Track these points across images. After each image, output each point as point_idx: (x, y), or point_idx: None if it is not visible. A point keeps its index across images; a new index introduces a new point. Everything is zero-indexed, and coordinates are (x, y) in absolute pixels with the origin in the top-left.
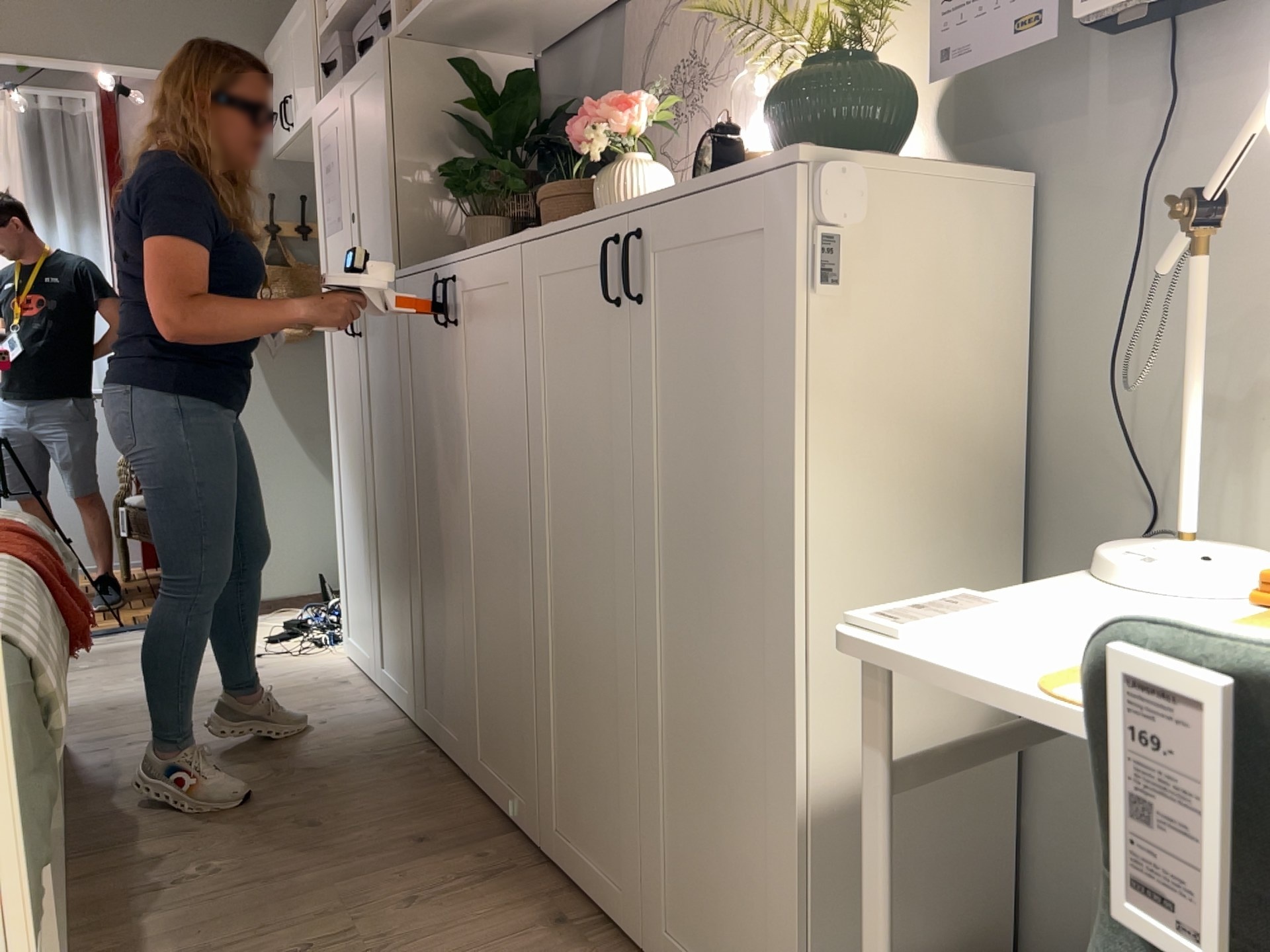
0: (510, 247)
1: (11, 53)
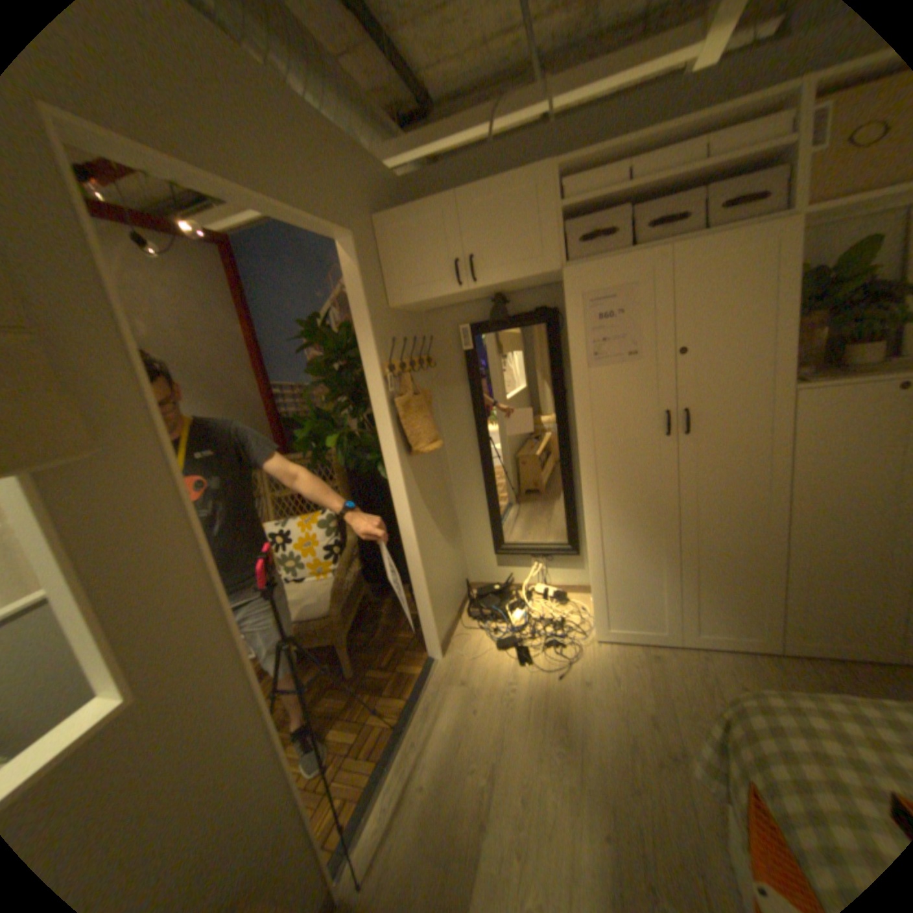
0: None
1: (225, 184)
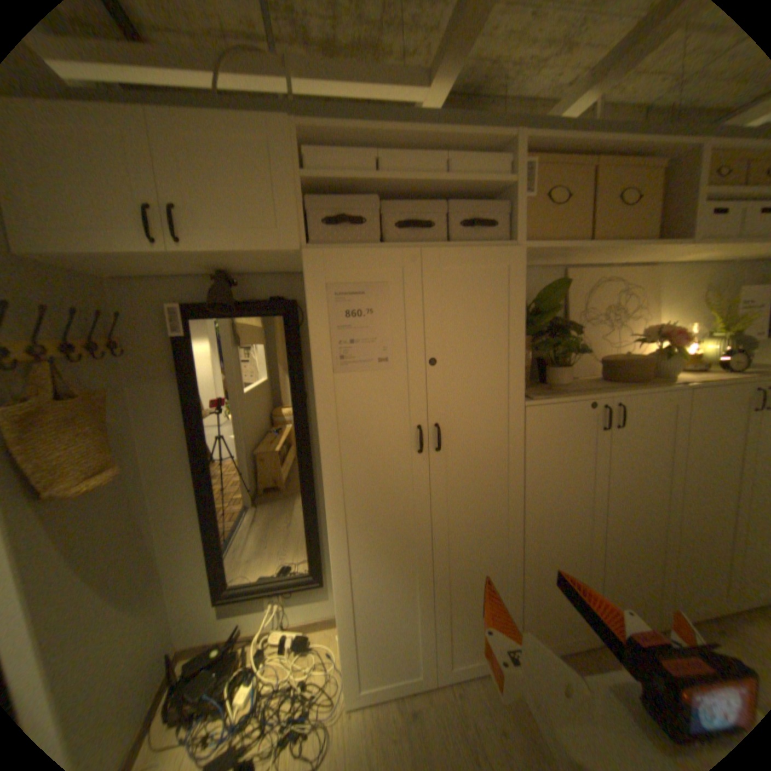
0: (681, 390)
1: None
